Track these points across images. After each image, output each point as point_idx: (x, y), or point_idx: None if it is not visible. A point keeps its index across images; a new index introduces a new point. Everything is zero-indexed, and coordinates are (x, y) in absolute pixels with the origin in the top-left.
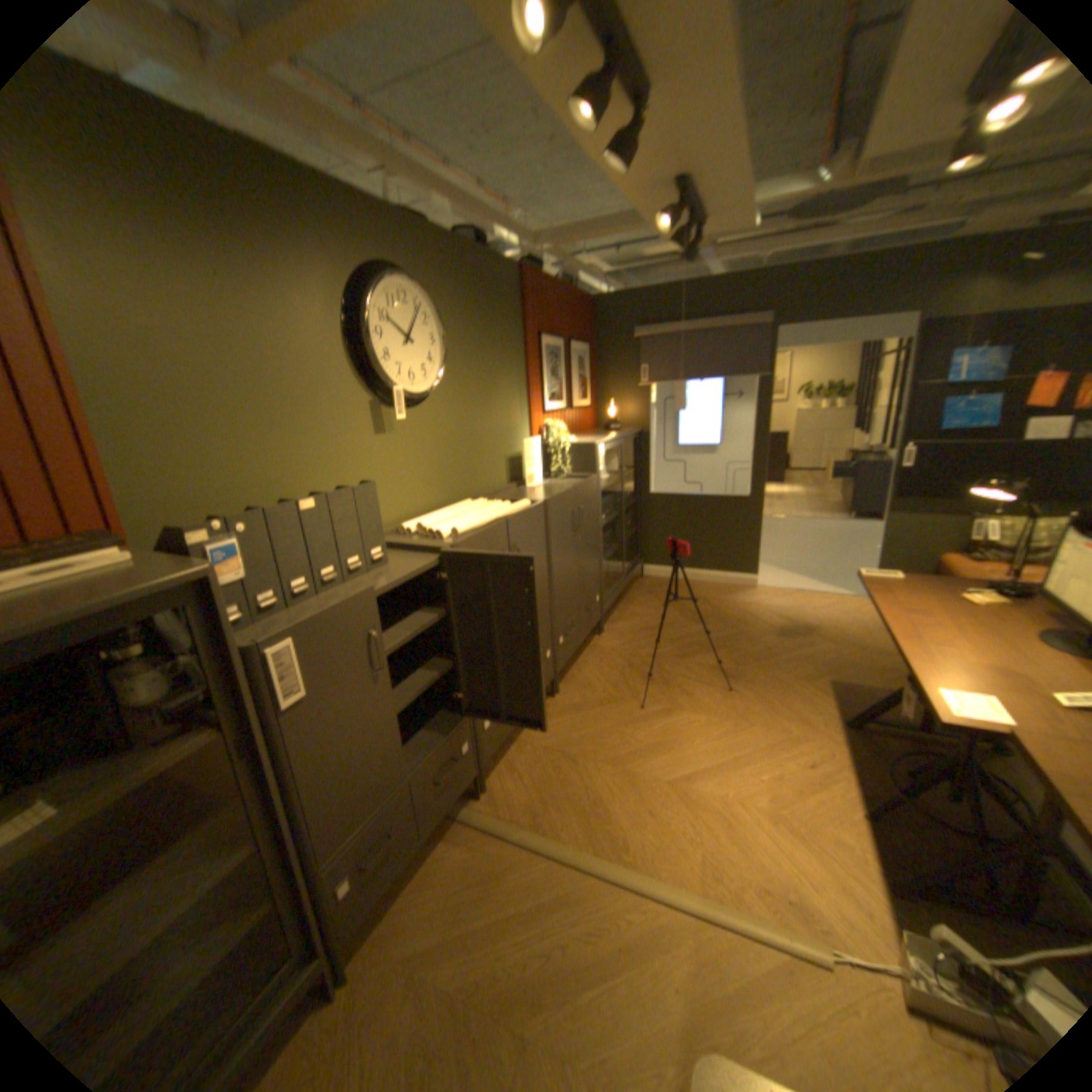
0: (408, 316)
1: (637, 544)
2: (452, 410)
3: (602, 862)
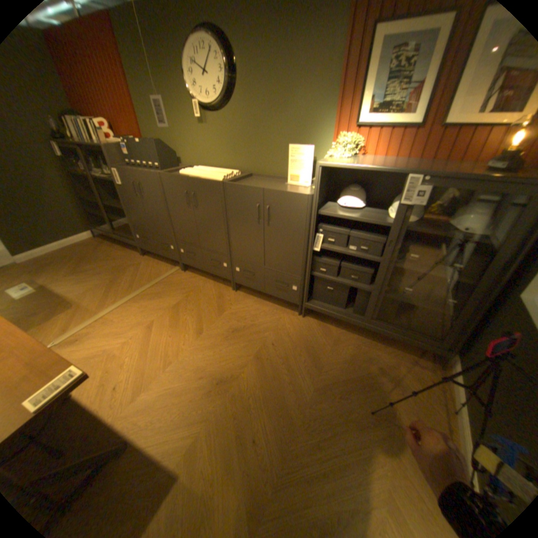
0: (205, 56)
1: (455, 333)
2: (244, 113)
3: (134, 295)
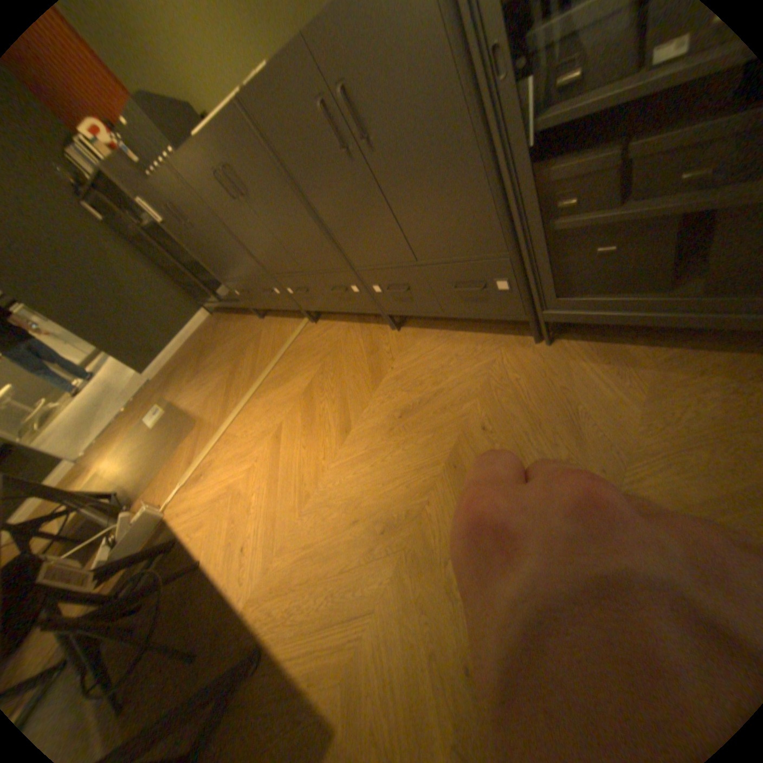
0: None
1: None
2: None
3: (257, 387)
